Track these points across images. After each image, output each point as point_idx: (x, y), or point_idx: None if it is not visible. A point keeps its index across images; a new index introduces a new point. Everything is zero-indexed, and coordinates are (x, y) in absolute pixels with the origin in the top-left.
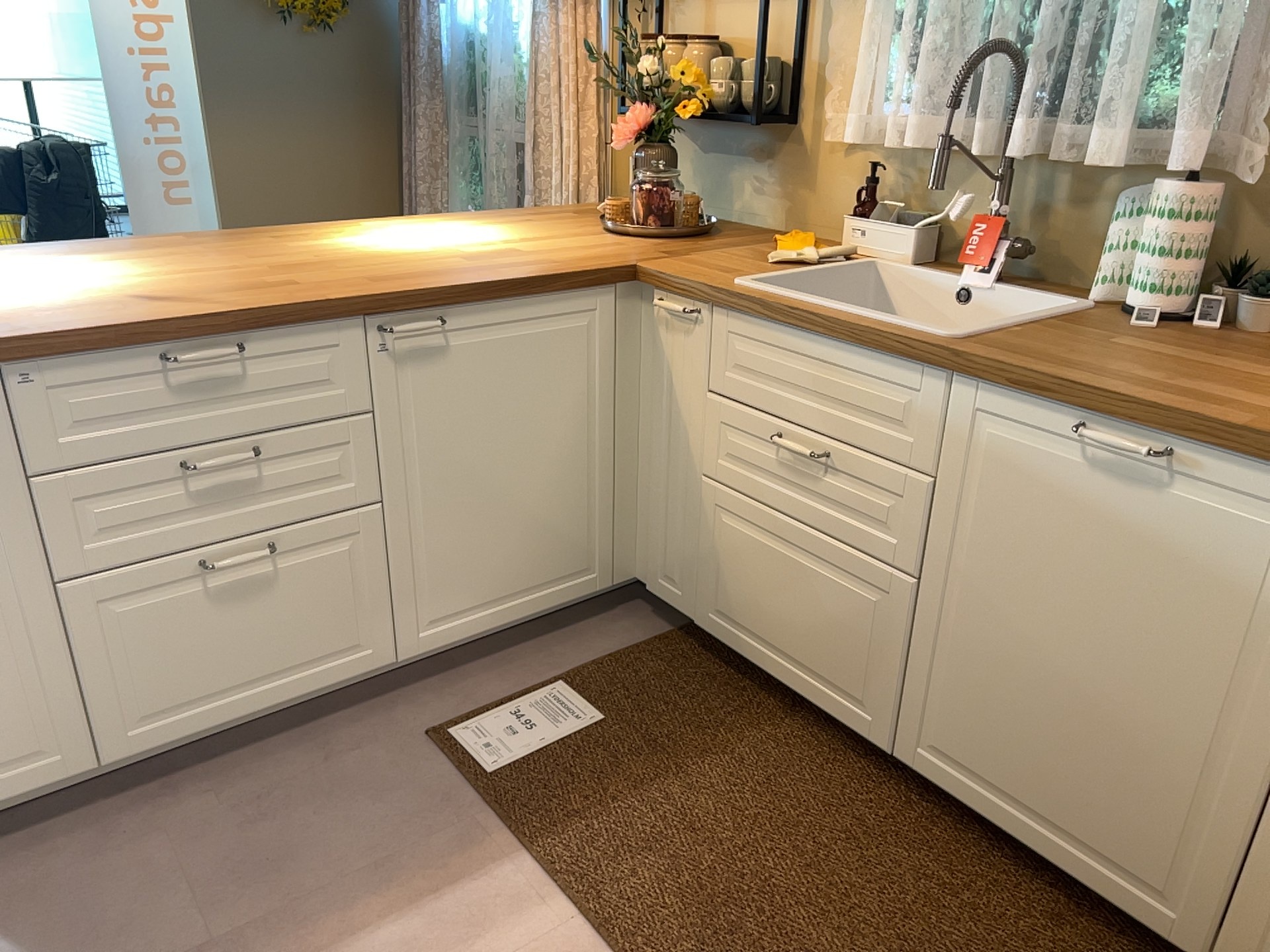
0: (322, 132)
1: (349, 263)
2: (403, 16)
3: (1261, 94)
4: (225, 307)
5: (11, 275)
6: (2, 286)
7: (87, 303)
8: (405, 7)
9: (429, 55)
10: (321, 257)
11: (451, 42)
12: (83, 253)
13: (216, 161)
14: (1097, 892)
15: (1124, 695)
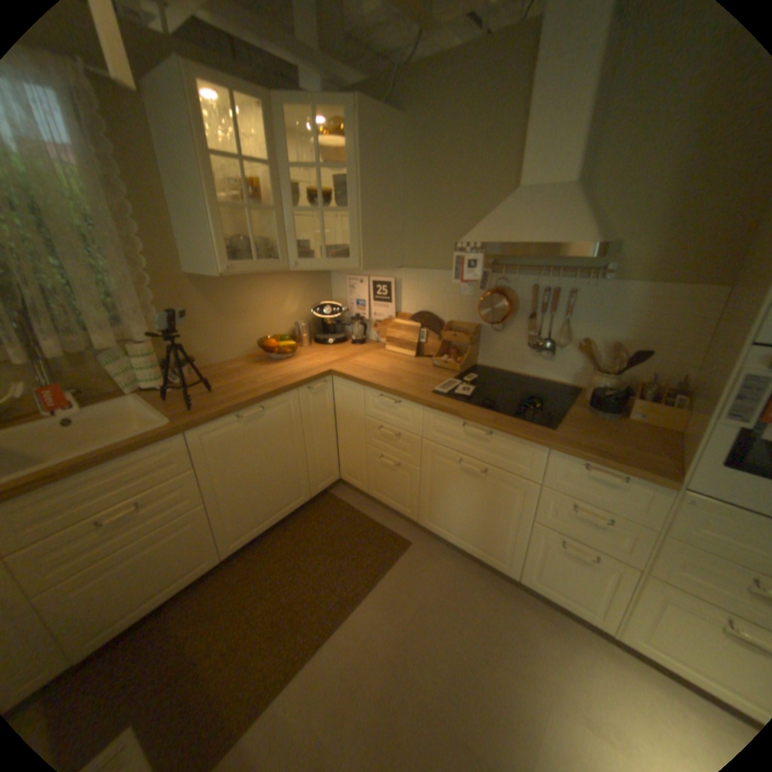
0: None
1: None
2: None
3: (138, 310)
4: None
5: None
6: None
7: None
8: None
9: None
10: None
11: None
12: None
13: None
14: (289, 514)
15: (276, 468)
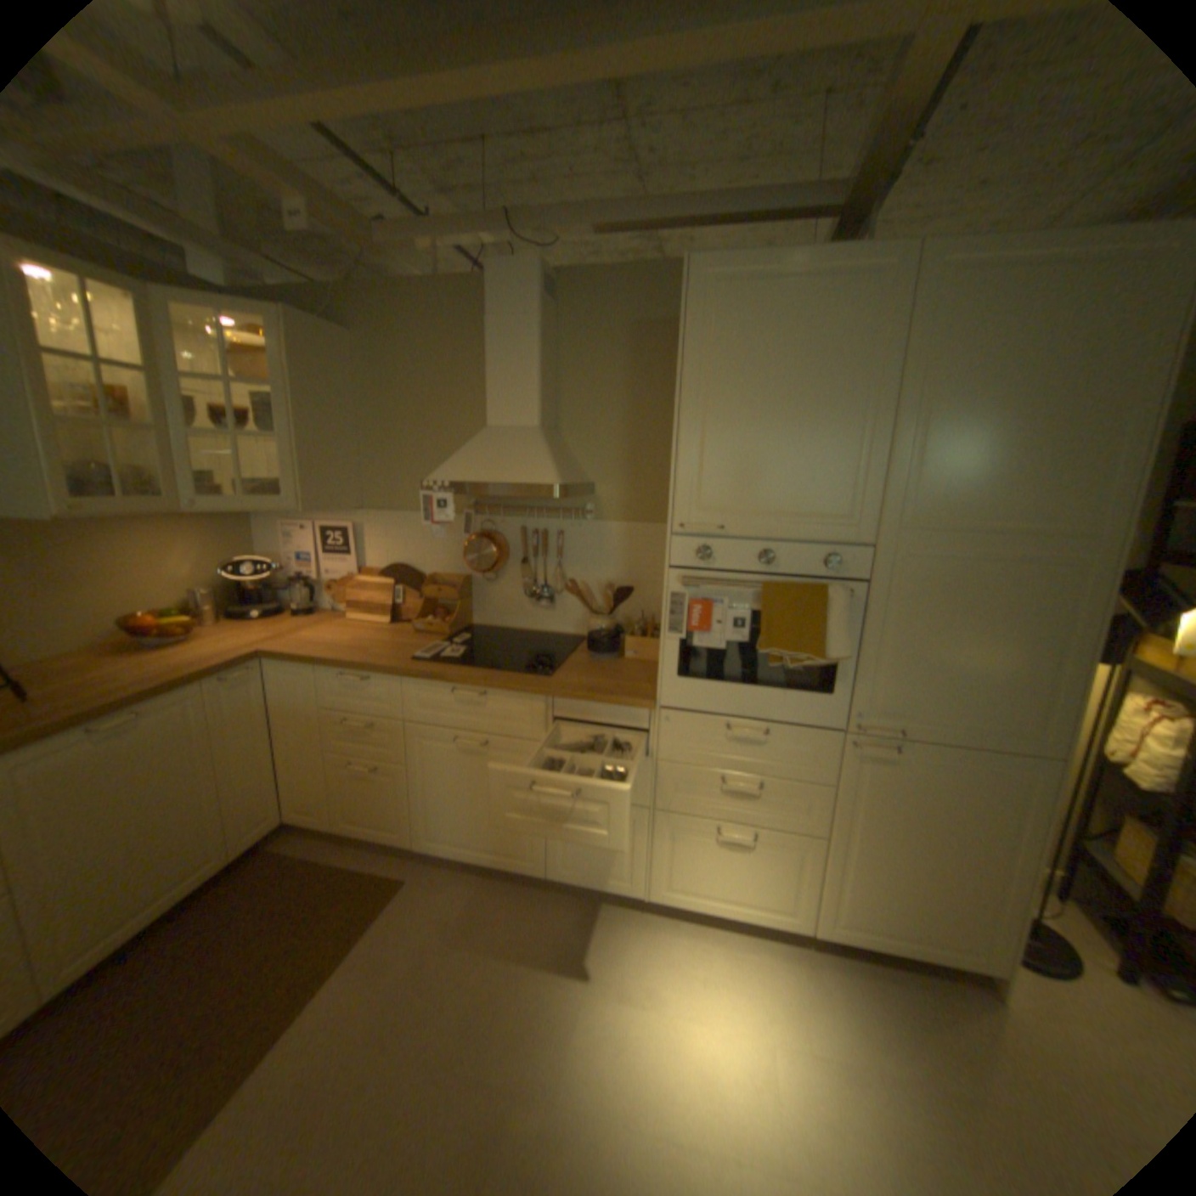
0: None
1: None
2: None
3: None
4: None
5: None
6: None
7: None
8: None
9: None
10: None
11: None
12: None
13: None
14: (187, 895)
15: (161, 813)
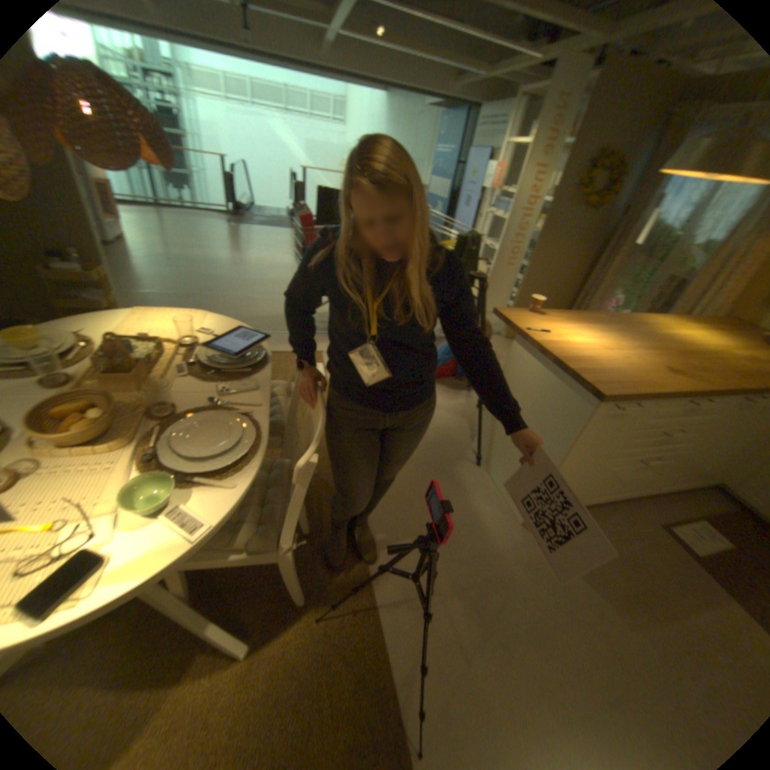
0: (573, 248)
1: (703, 354)
2: (630, 207)
3: None
4: (713, 385)
5: (589, 335)
6: (600, 344)
7: (652, 367)
8: (628, 202)
9: (639, 227)
10: (684, 345)
11: (653, 223)
12: (587, 321)
13: (535, 254)
14: None
15: None
